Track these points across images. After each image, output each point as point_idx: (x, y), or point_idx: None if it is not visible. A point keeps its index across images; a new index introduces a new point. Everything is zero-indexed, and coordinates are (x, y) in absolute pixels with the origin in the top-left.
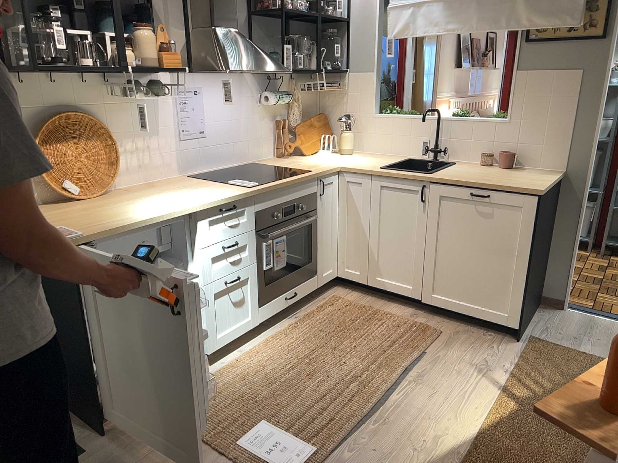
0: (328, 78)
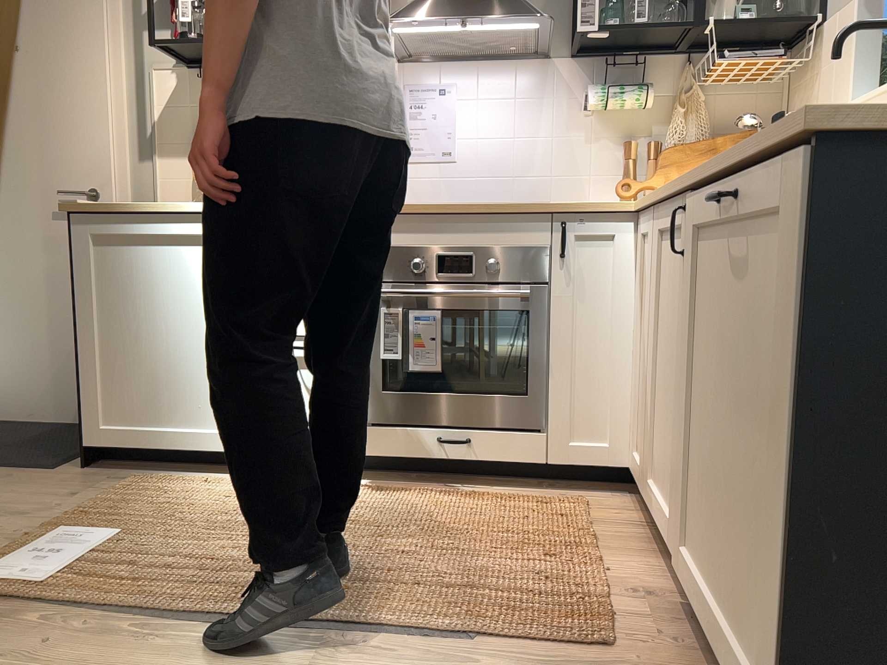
0: (796, 55)
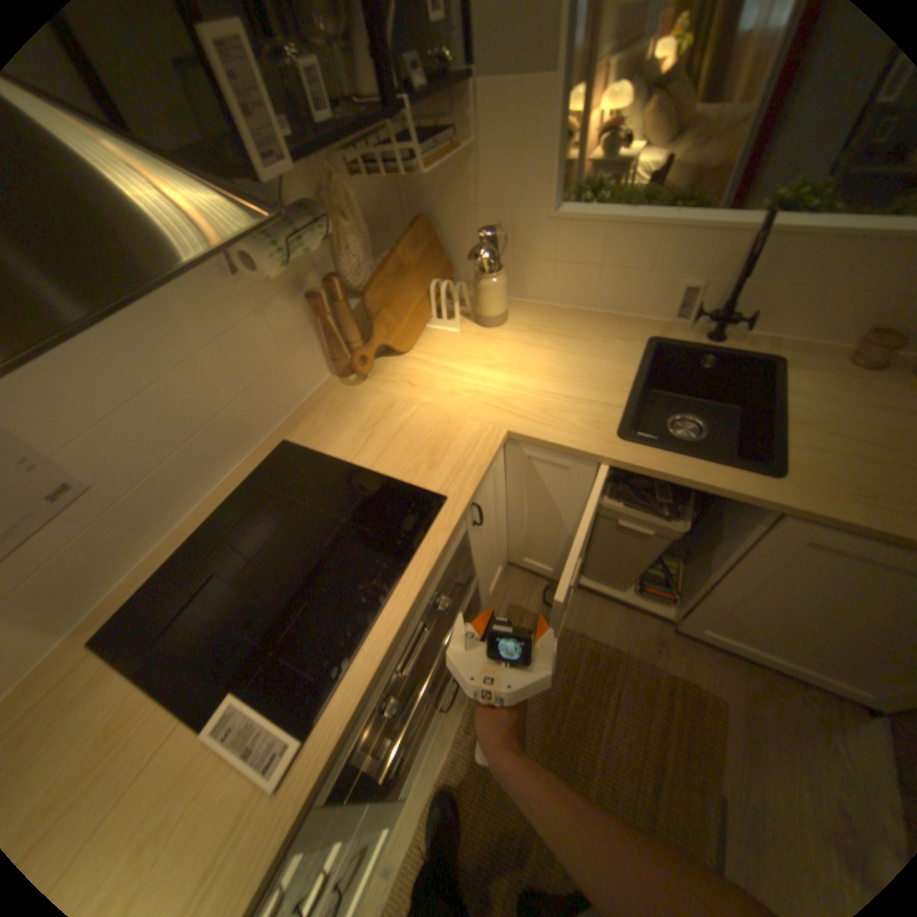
0: (414, 101)
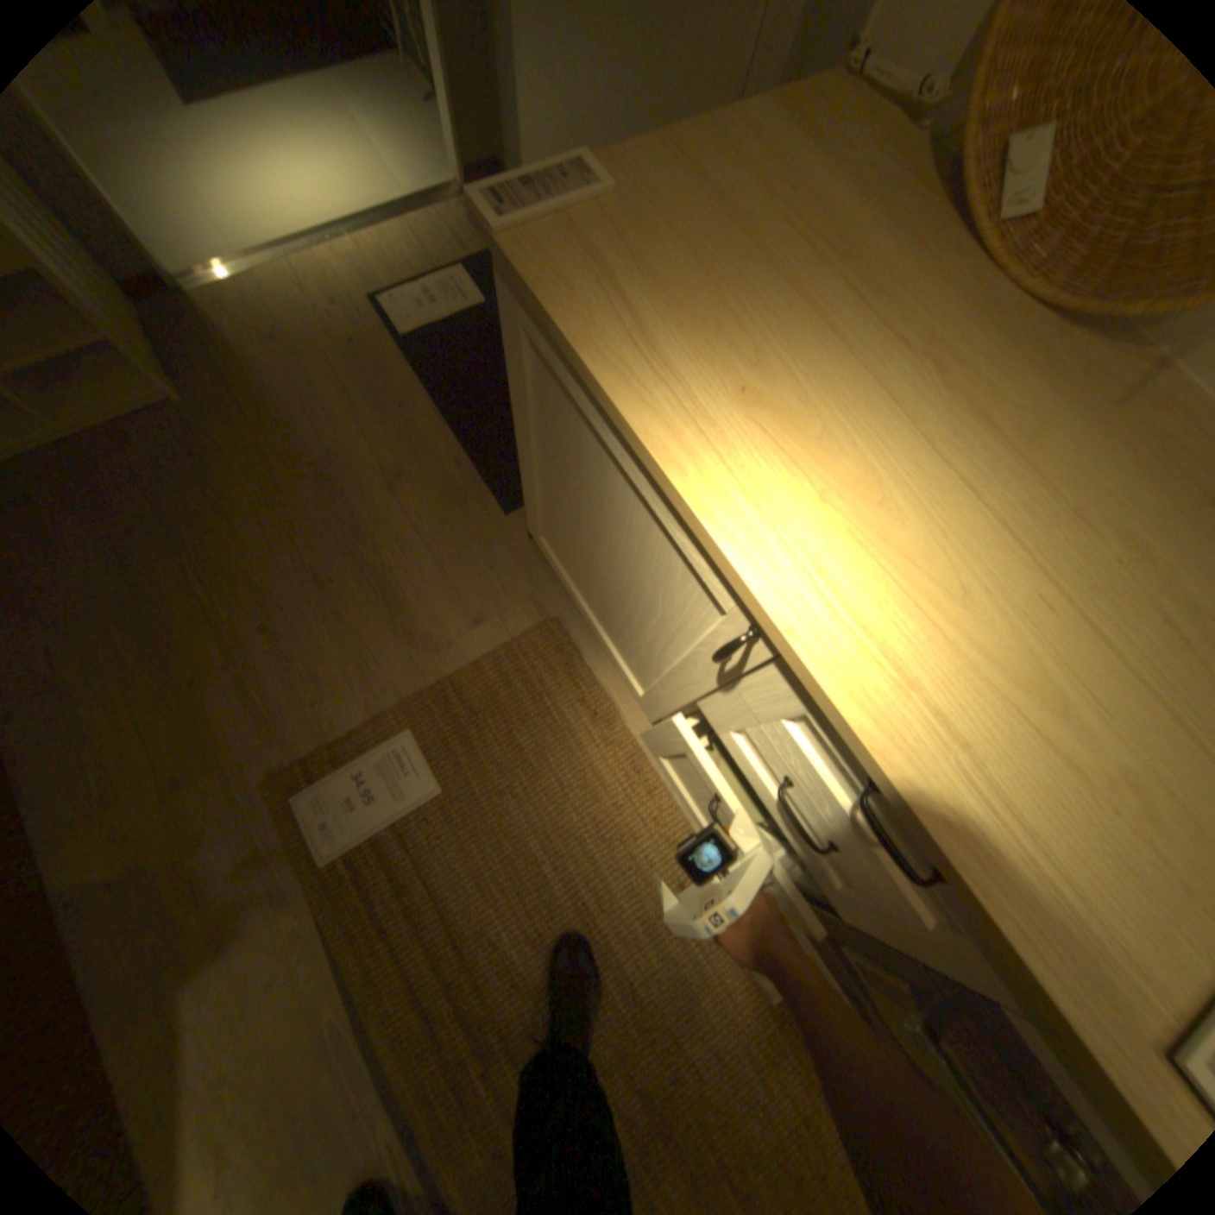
0: None
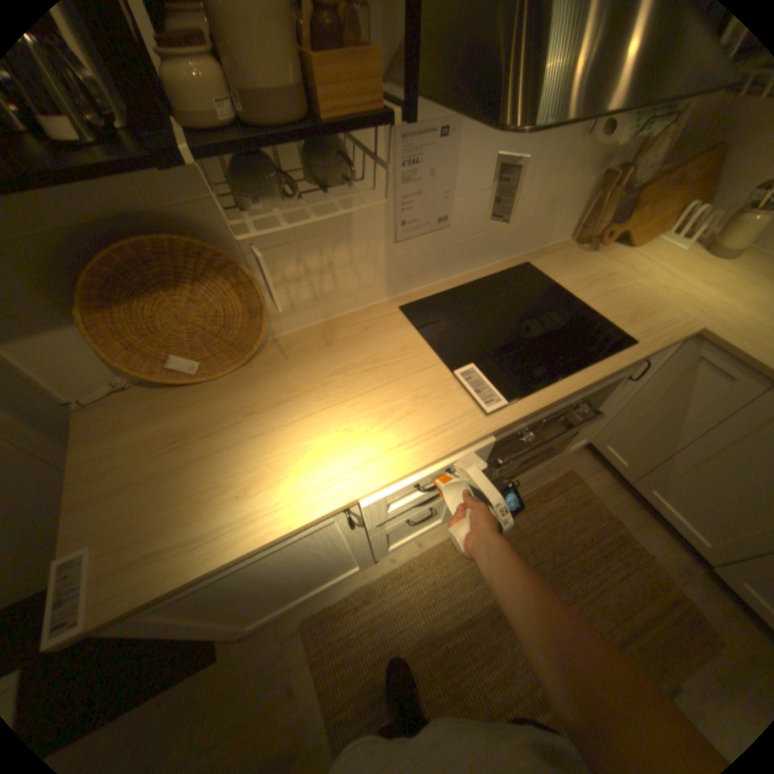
0: None
